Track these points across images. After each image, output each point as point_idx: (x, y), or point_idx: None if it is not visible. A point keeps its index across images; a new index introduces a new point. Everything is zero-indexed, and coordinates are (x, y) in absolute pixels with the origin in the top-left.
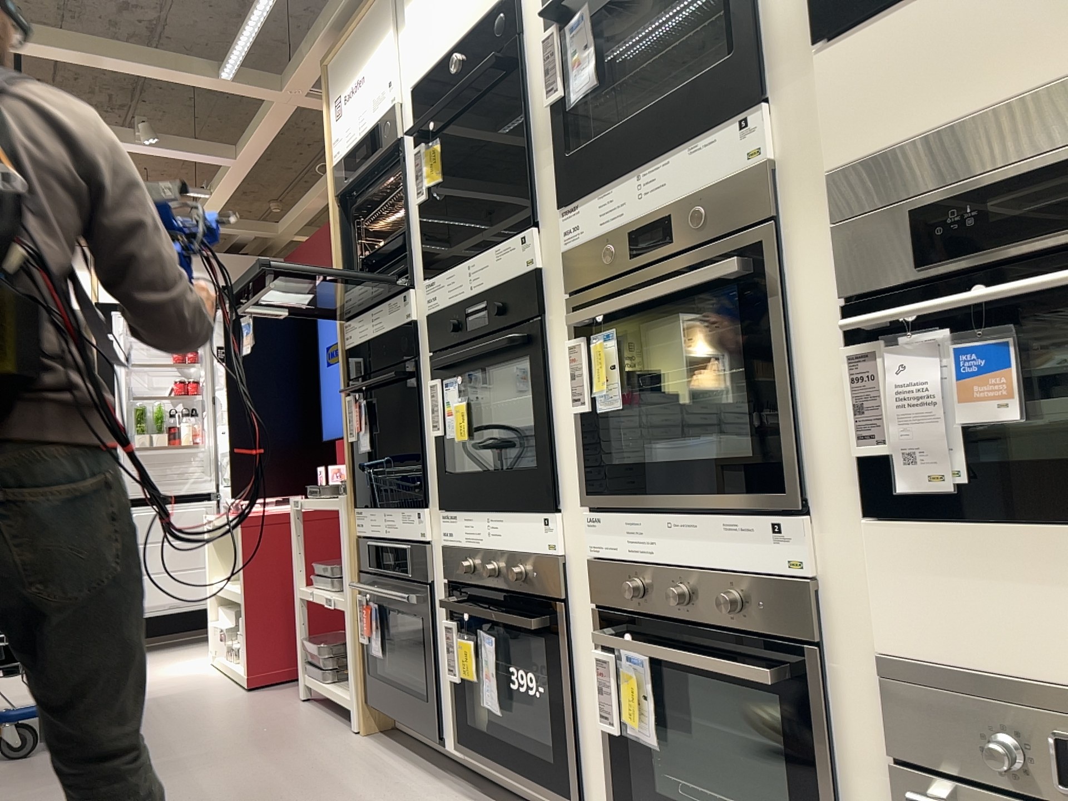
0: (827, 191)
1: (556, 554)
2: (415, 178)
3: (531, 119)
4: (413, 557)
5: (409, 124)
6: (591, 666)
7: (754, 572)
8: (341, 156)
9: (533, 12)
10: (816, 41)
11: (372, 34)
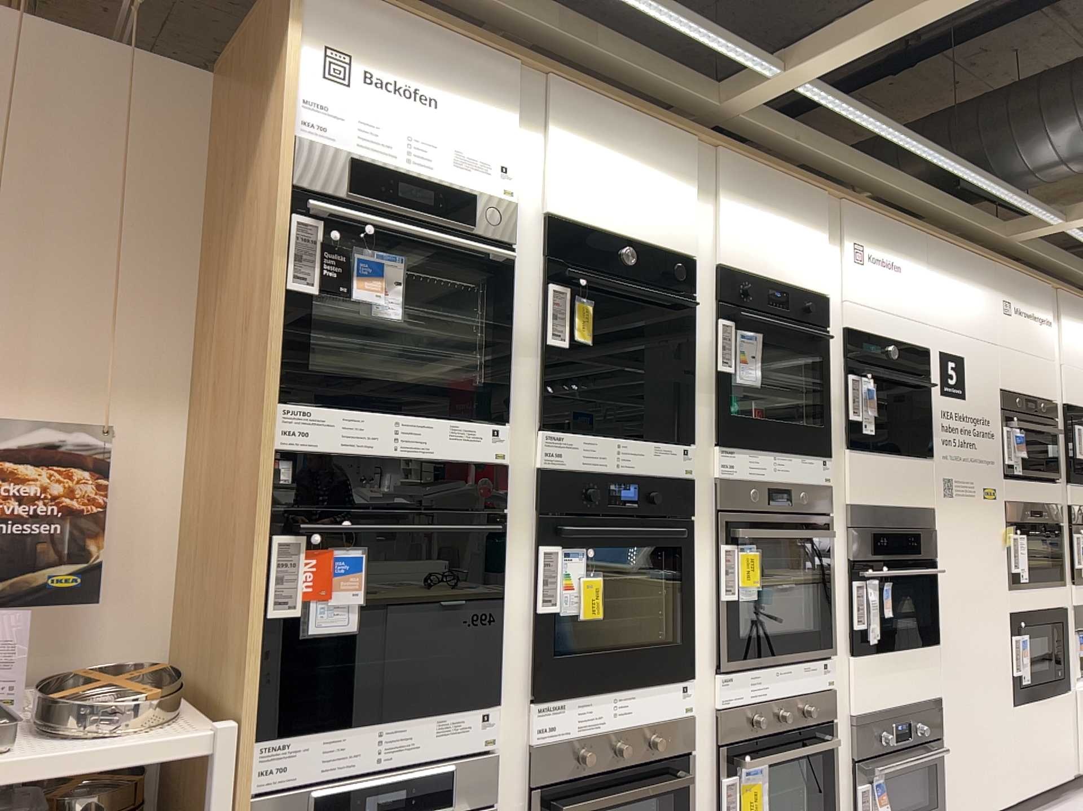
0: (849, 511)
1: (692, 712)
2: (553, 315)
3: (695, 363)
4: (463, 777)
5: (529, 241)
6: (704, 795)
7: (814, 690)
8: (337, 143)
9: (704, 288)
10: (849, 446)
11: (473, 75)
